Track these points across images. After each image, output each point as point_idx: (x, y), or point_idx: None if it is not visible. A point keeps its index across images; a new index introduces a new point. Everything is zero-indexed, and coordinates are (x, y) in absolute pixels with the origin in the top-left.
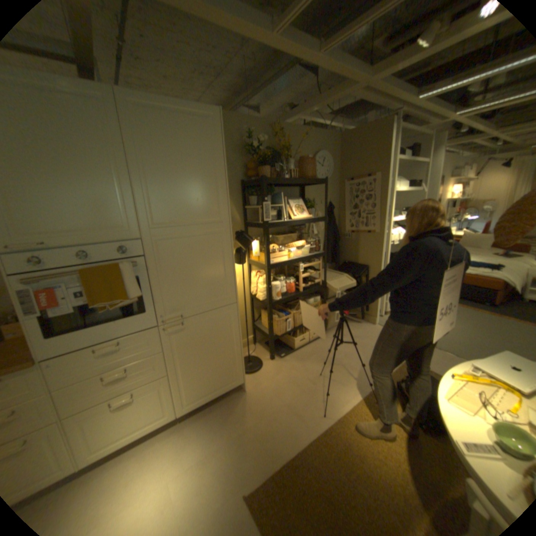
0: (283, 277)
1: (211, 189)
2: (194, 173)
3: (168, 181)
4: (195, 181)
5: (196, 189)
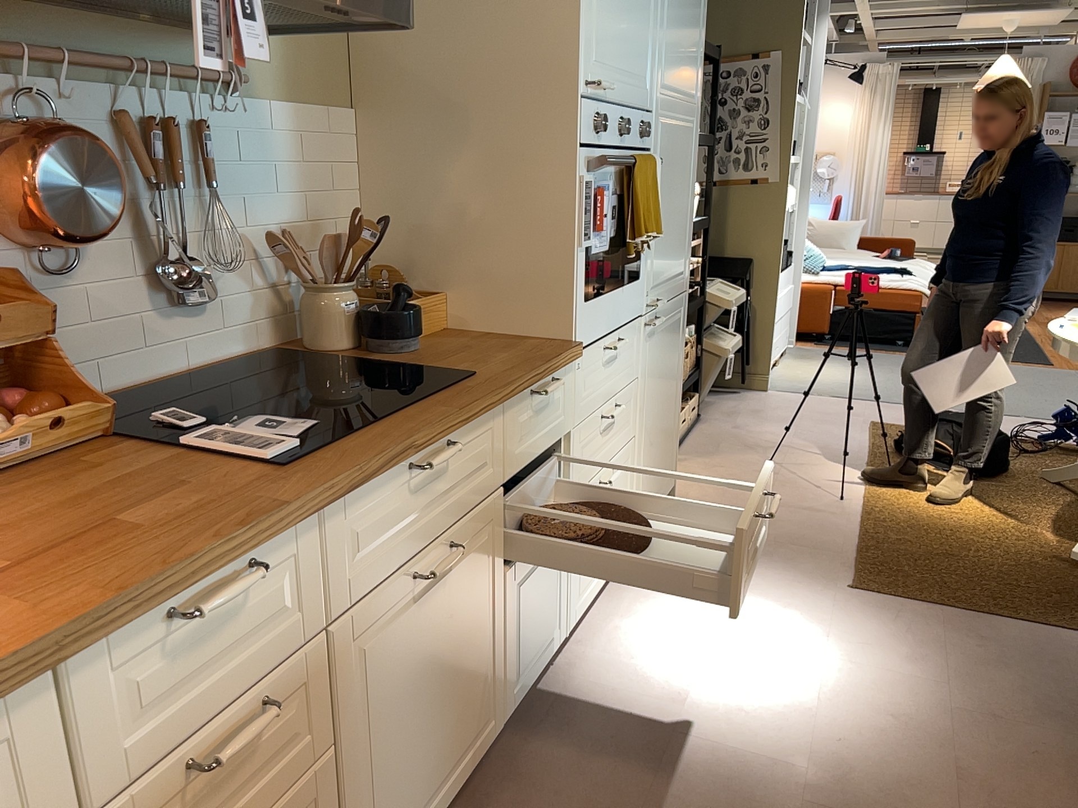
0: None
1: (697, 34)
2: None
3: (679, 3)
4: (691, 12)
5: (690, 29)
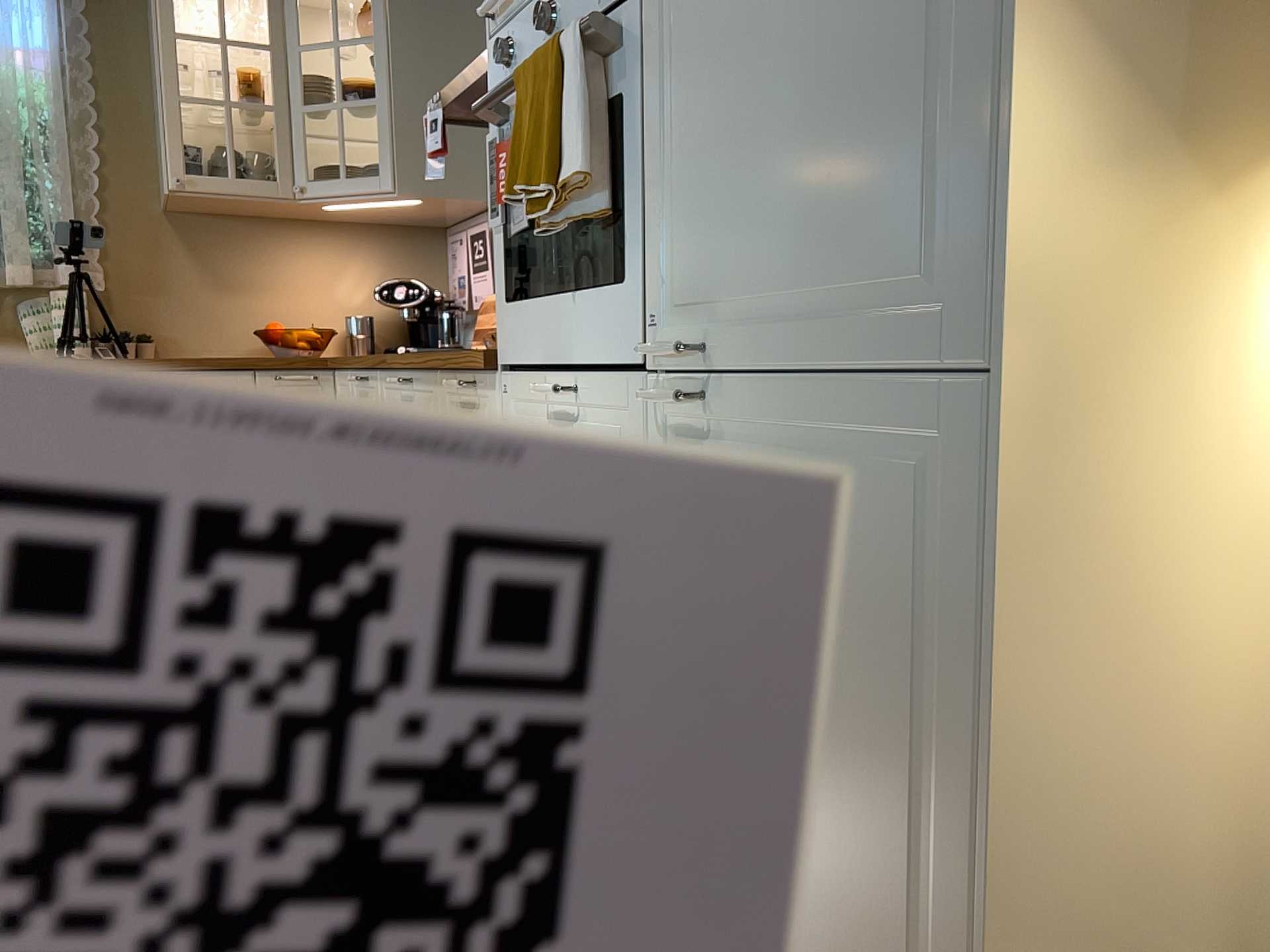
0: None
1: None
2: None
3: None
4: None
5: None
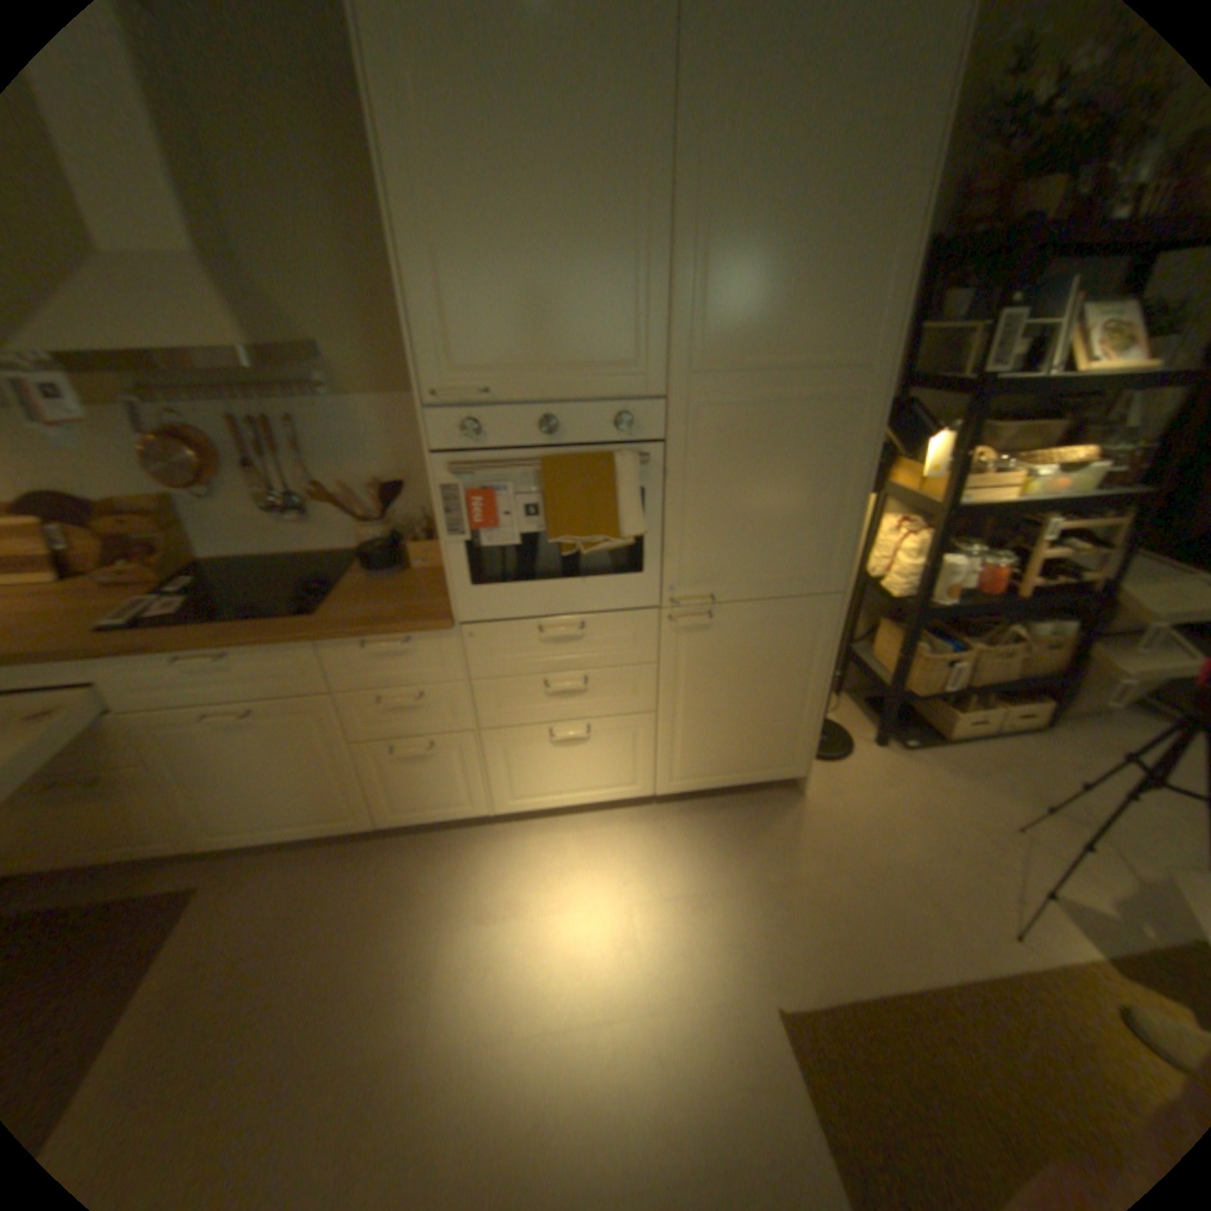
0: (978, 546)
1: (869, 260)
2: (835, 207)
3: (760, 235)
4: (831, 234)
5: (827, 260)
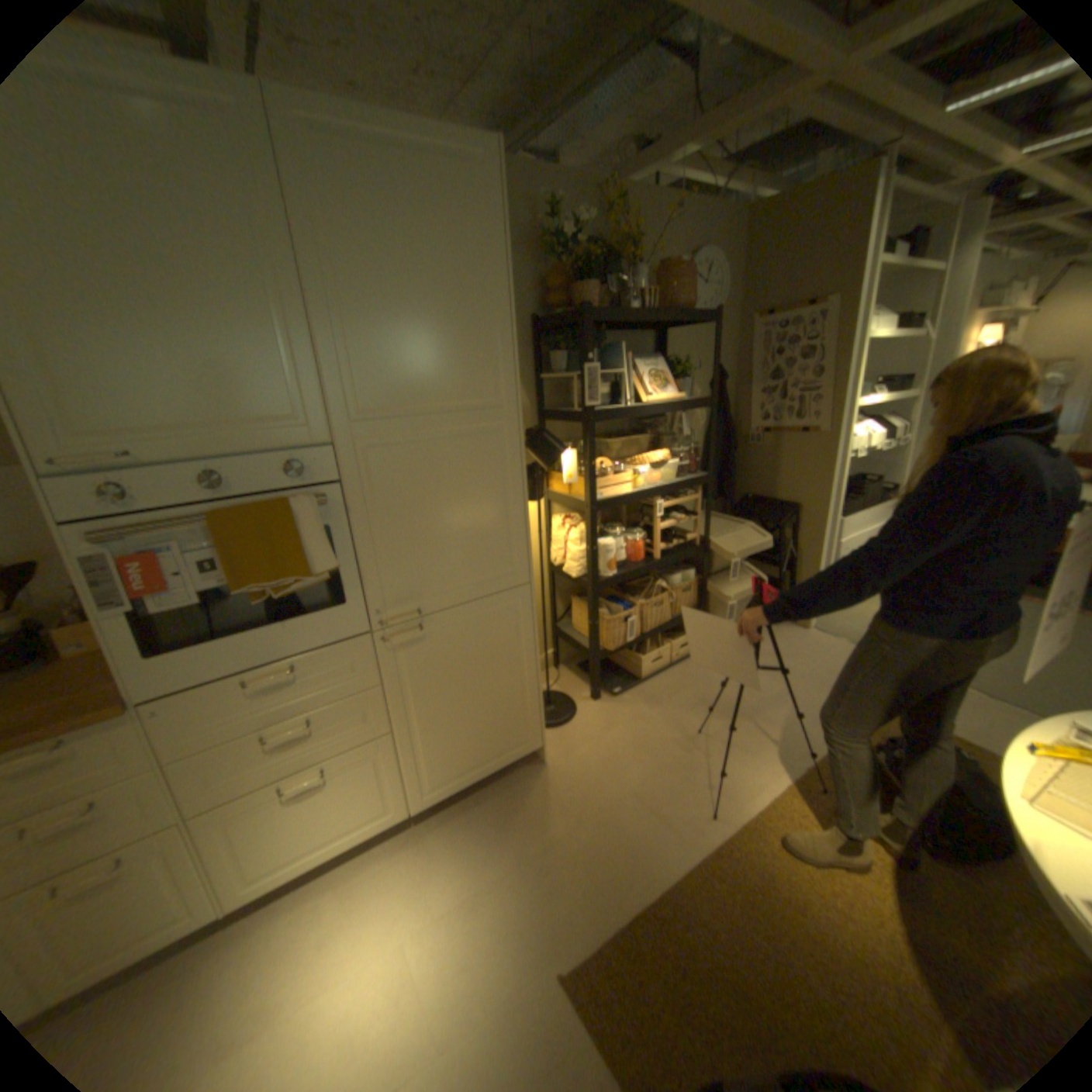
0: (619, 529)
1: (479, 332)
2: (443, 295)
3: (388, 313)
4: (446, 314)
5: (448, 333)
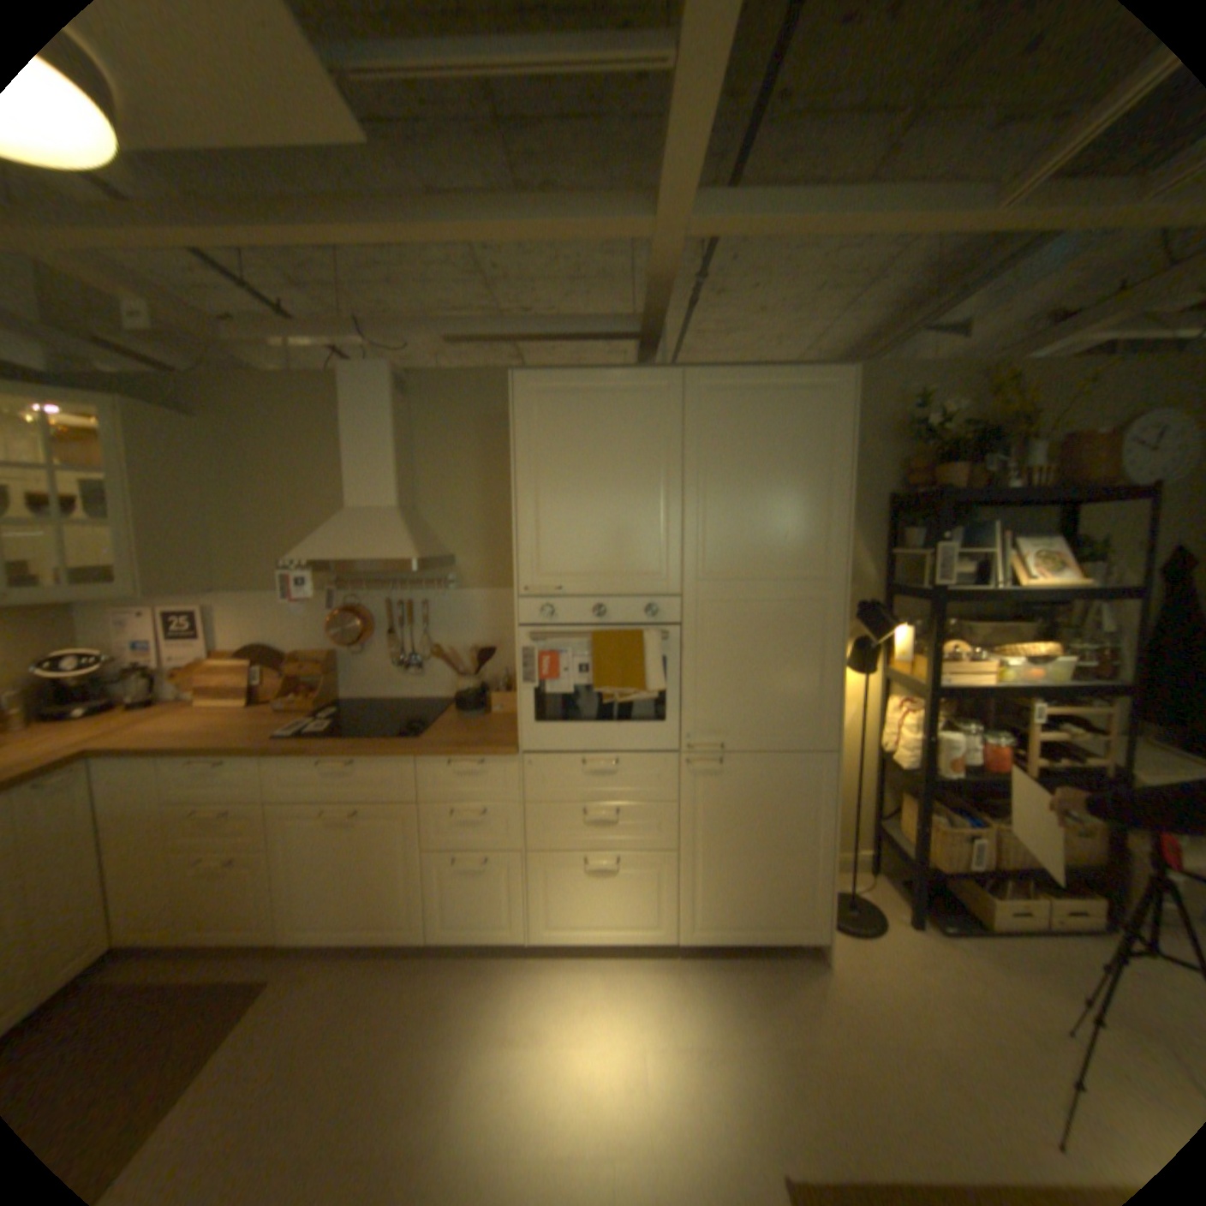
0: (978, 727)
1: (816, 516)
2: (788, 487)
3: (740, 502)
4: (788, 502)
5: (787, 516)
